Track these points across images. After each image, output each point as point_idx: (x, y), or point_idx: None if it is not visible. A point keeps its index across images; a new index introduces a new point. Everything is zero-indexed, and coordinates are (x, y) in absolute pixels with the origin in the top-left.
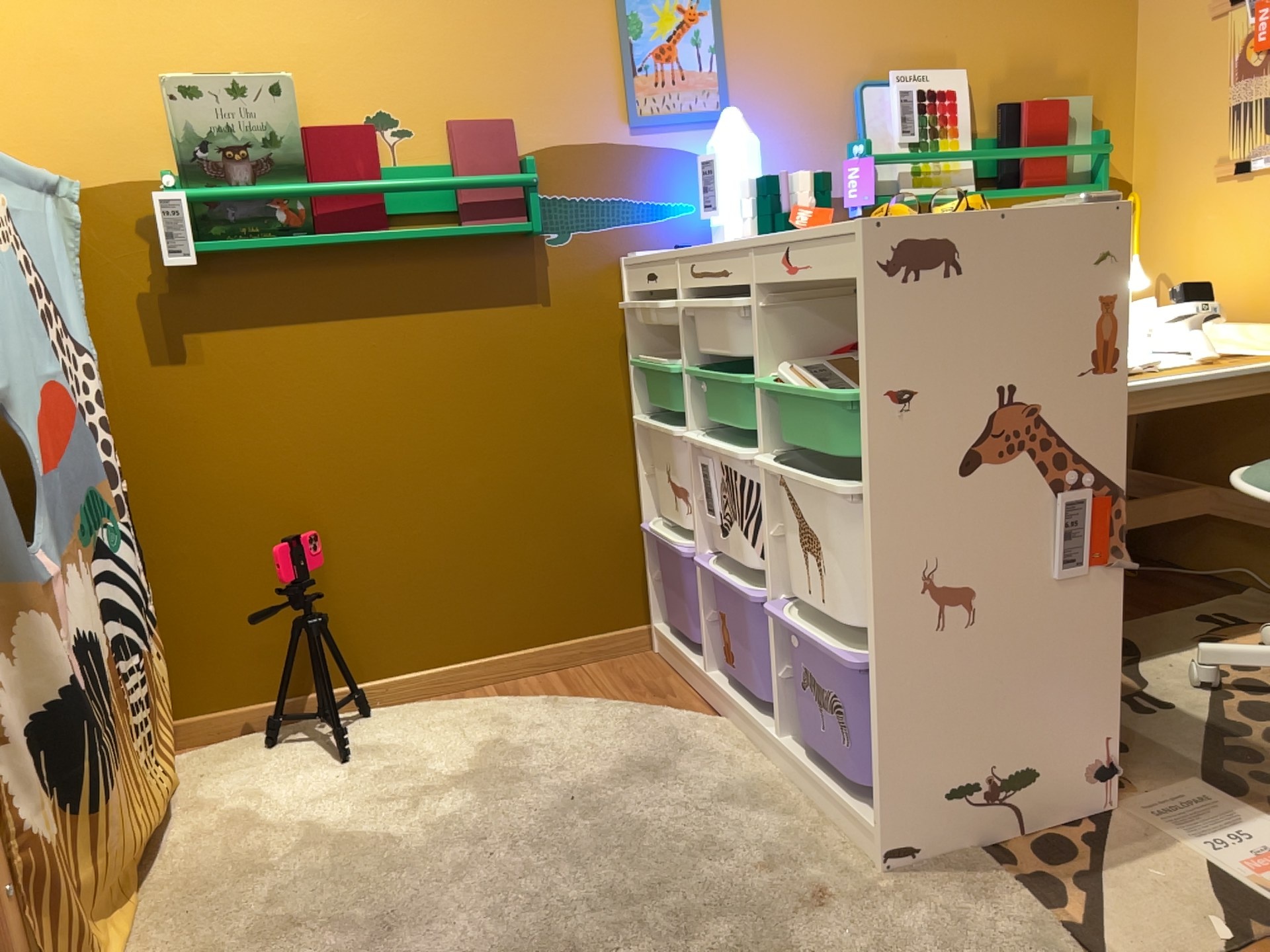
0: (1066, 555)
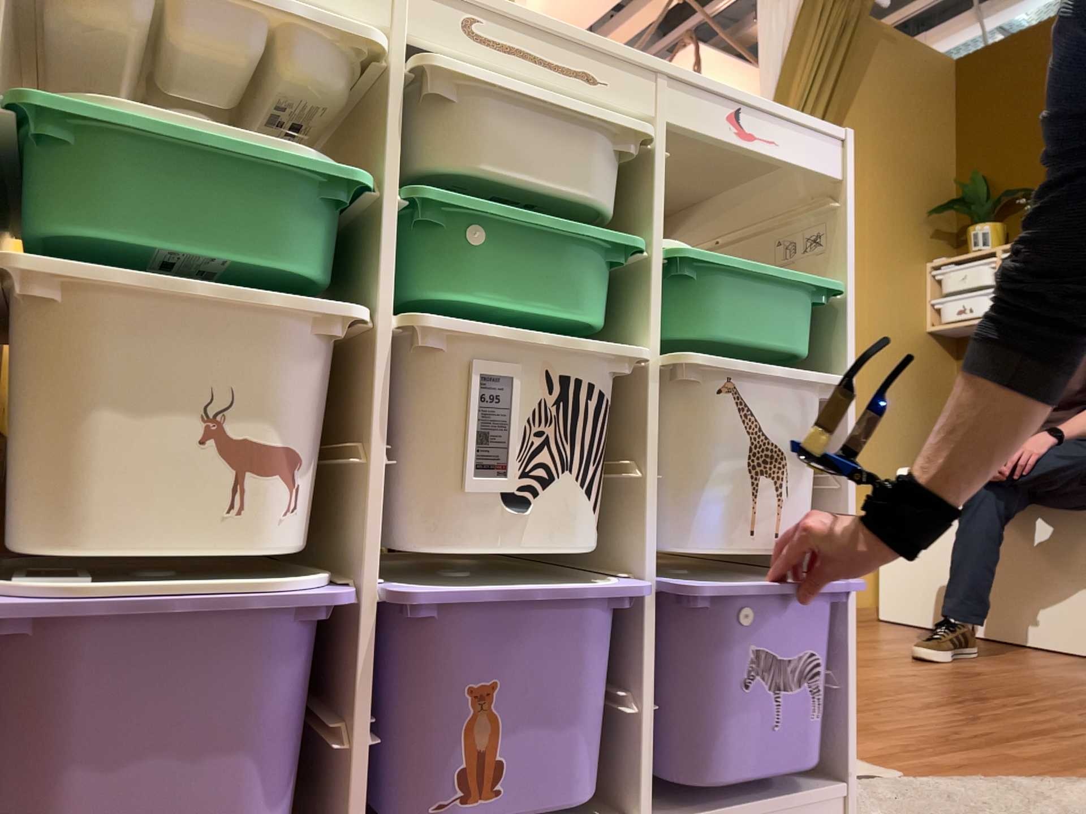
0: None
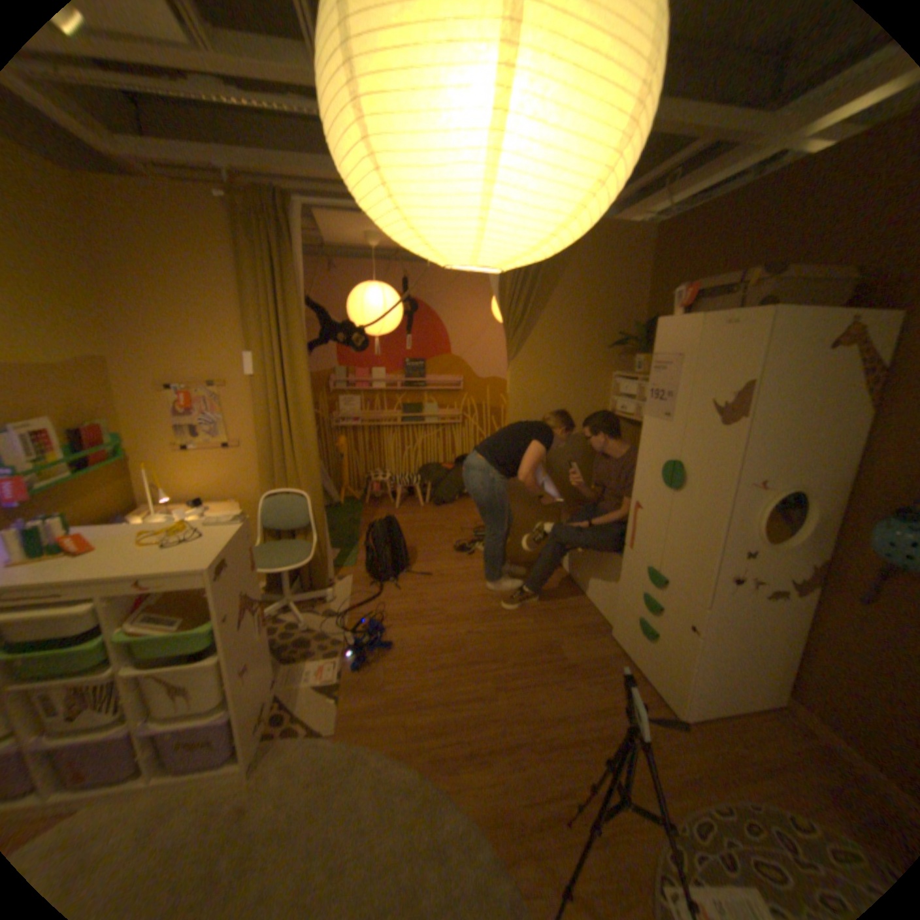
0: (259, 630)
